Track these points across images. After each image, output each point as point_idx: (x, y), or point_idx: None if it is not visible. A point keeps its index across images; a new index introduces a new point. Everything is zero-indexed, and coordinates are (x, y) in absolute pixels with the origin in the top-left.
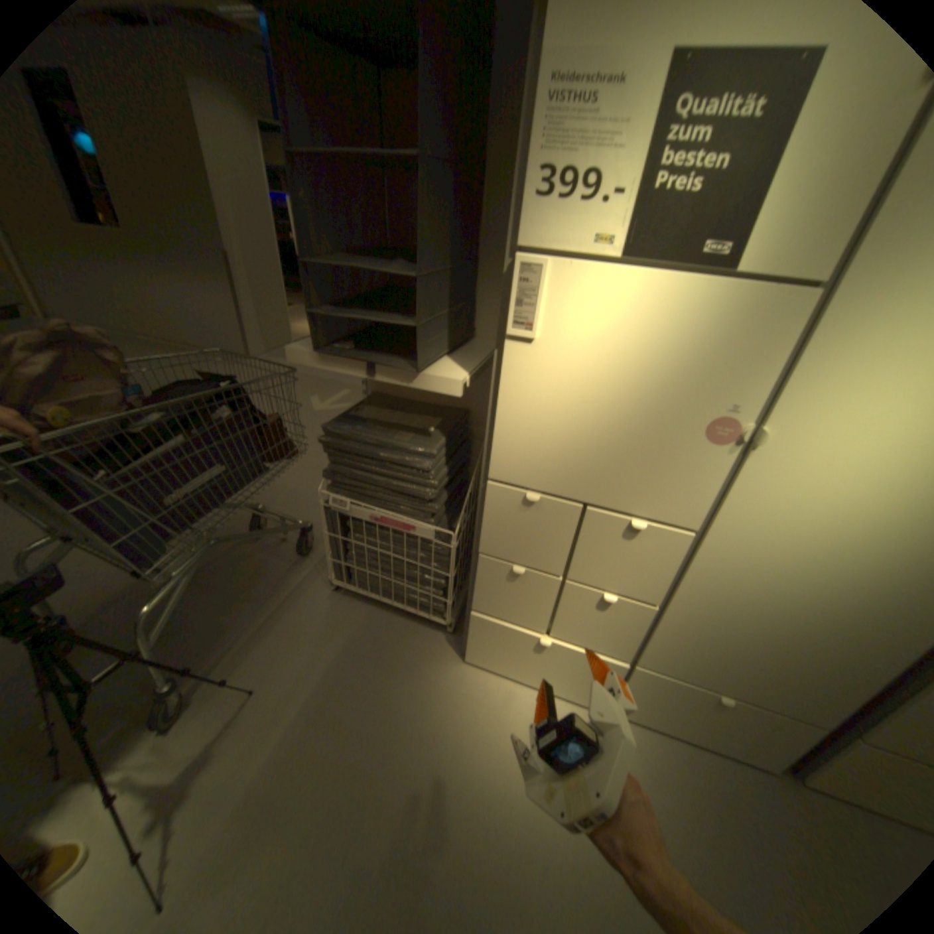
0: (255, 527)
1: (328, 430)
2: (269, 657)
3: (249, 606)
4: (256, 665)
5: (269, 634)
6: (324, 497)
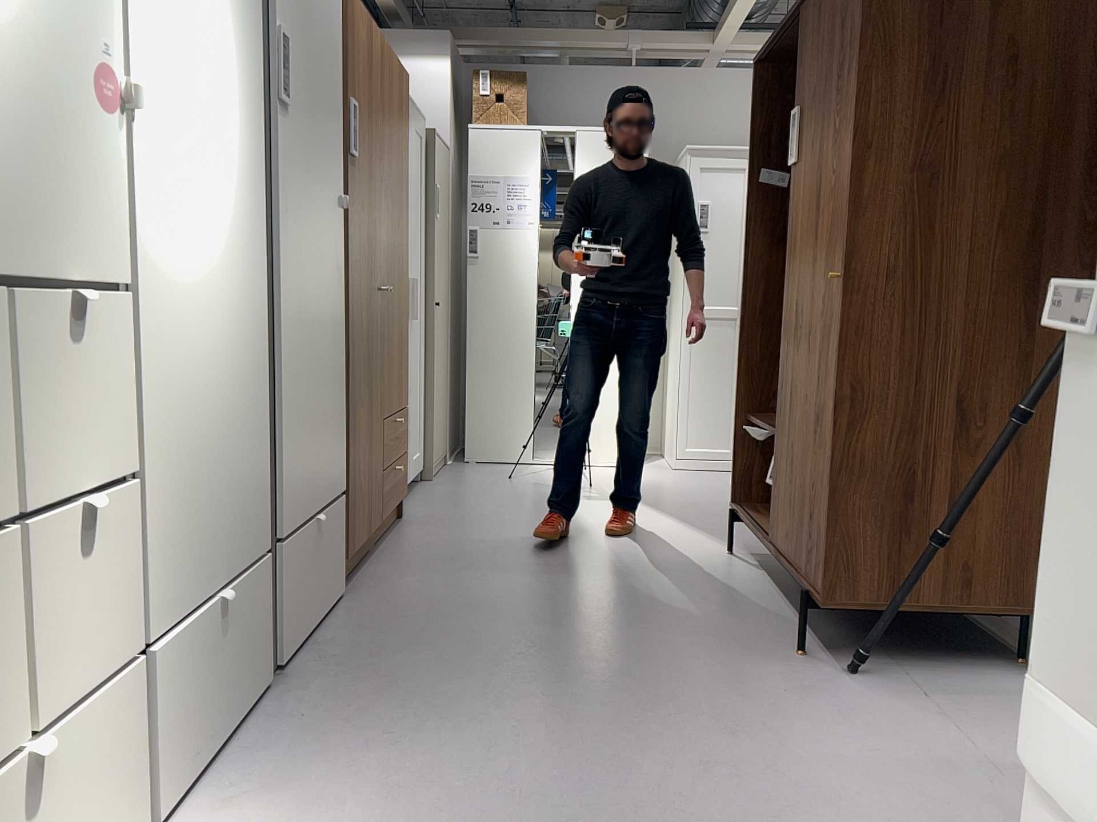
0: None
1: None
2: None
3: None
4: None
5: None
6: None
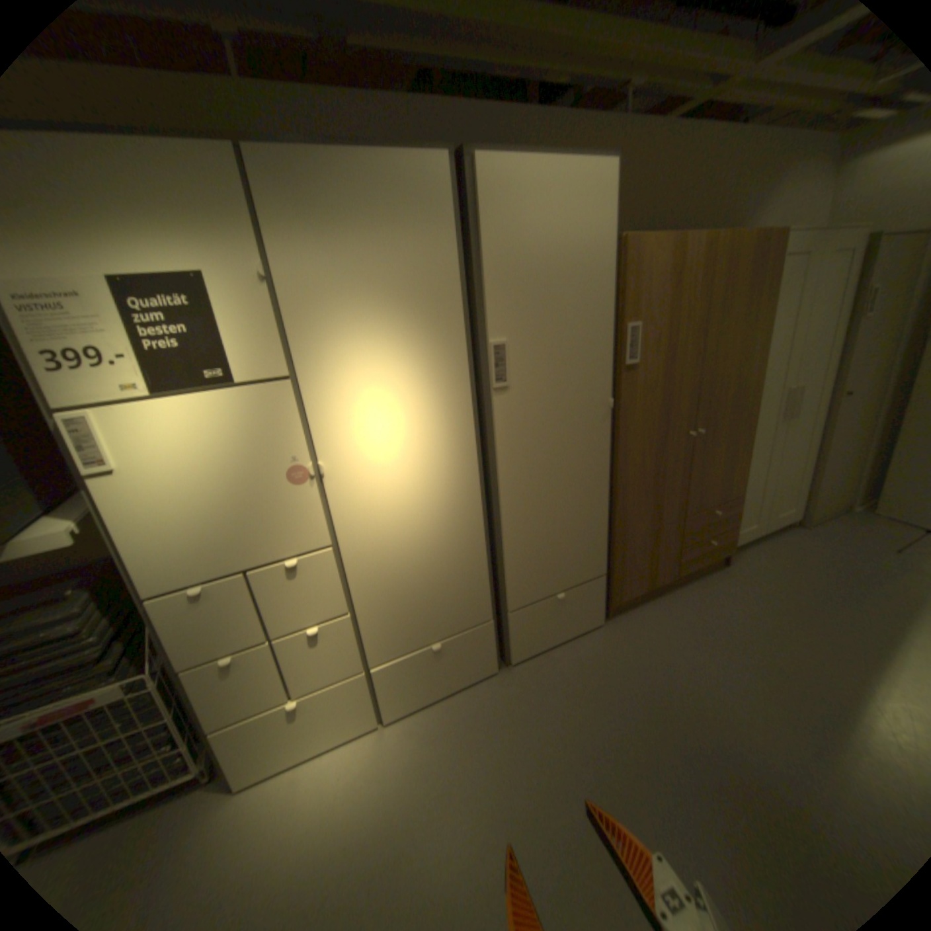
0: None
1: None
2: None
3: None
4: None
5: None
6: None
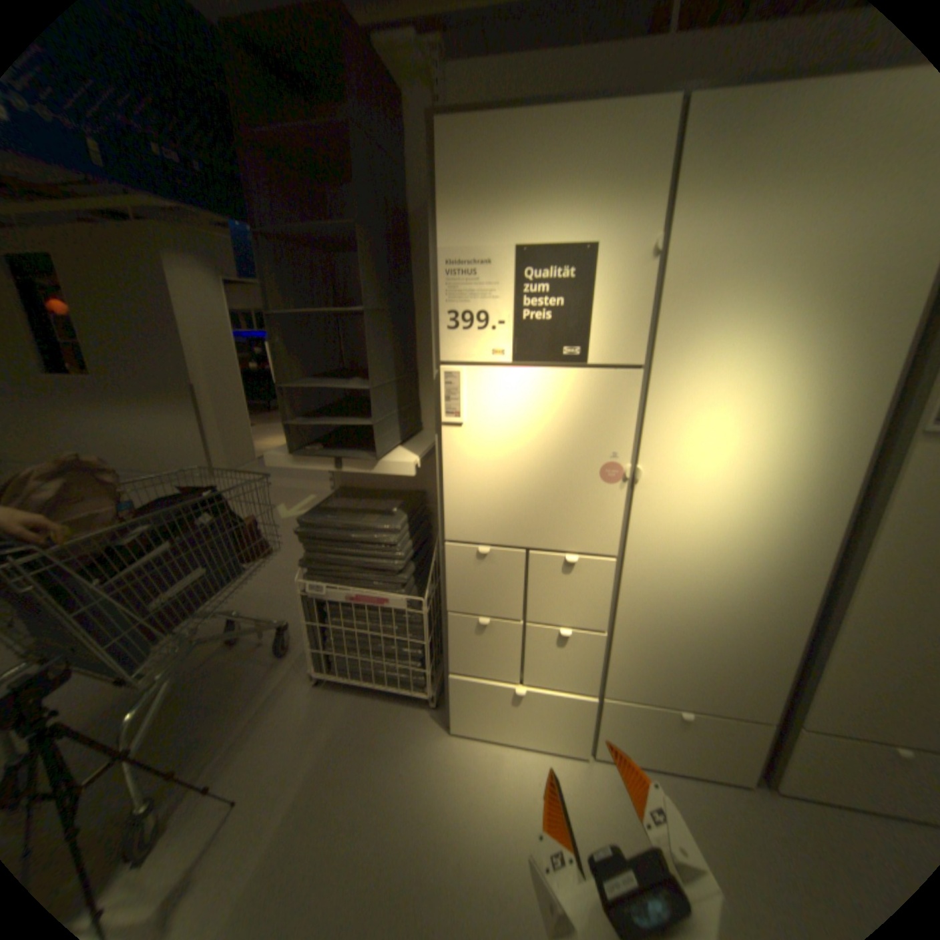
0: (227, 637)
1: (302, 522)
2: (249, 764)
3: (226, 716)
4: (237, 775)
5: (249, 741)
6: (301, 586)
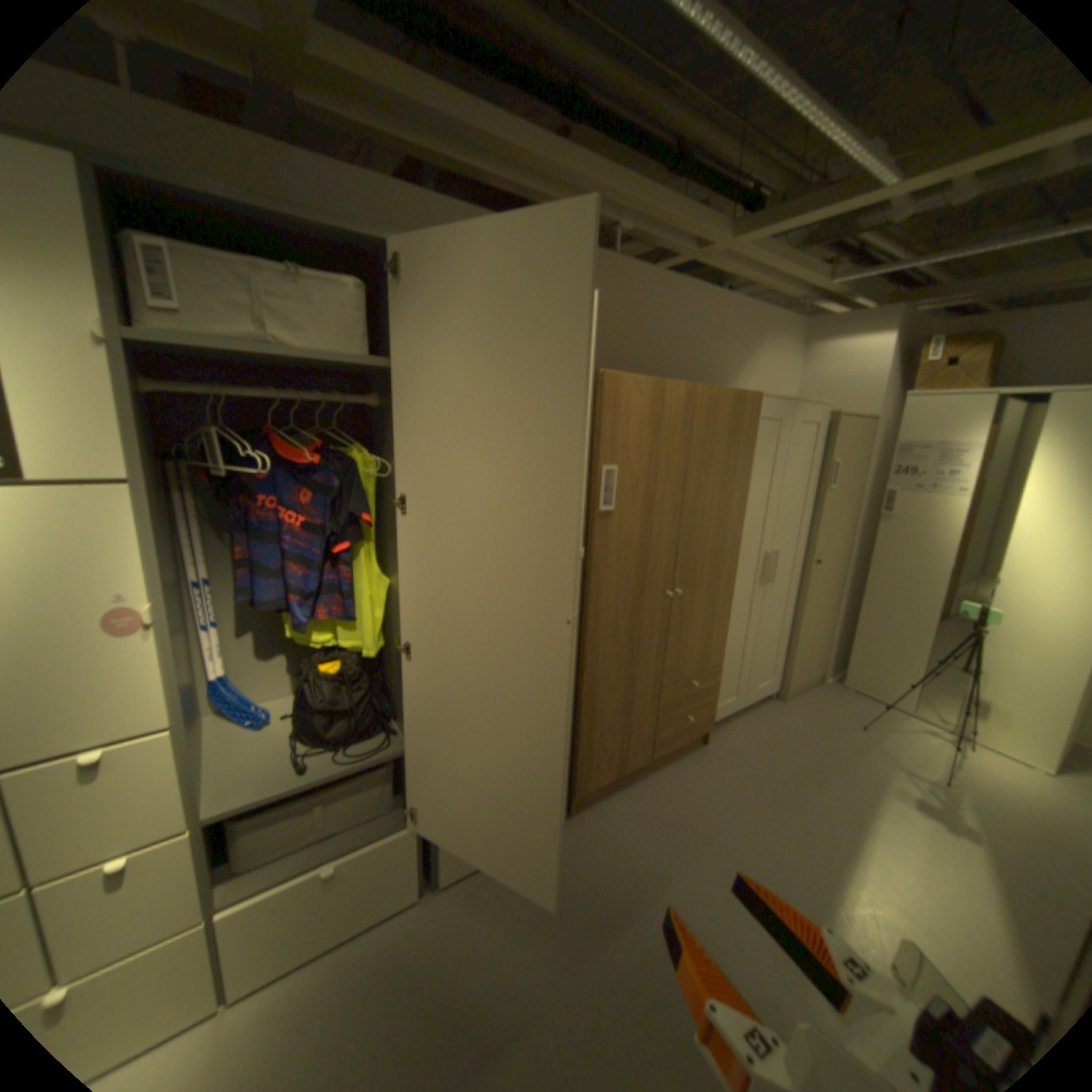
0: None
1: None
2: None
3: None
4: None
5: None
6: None
